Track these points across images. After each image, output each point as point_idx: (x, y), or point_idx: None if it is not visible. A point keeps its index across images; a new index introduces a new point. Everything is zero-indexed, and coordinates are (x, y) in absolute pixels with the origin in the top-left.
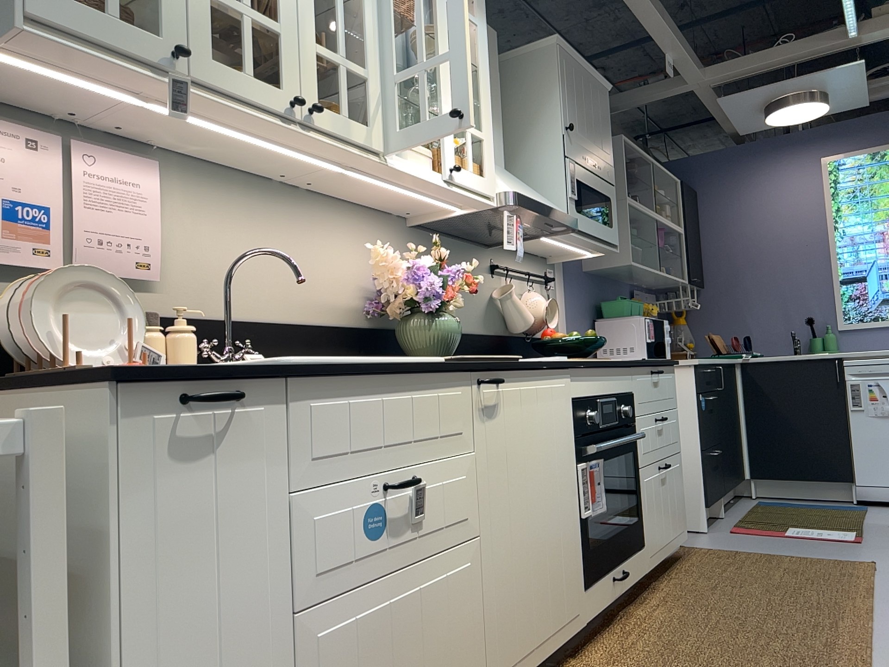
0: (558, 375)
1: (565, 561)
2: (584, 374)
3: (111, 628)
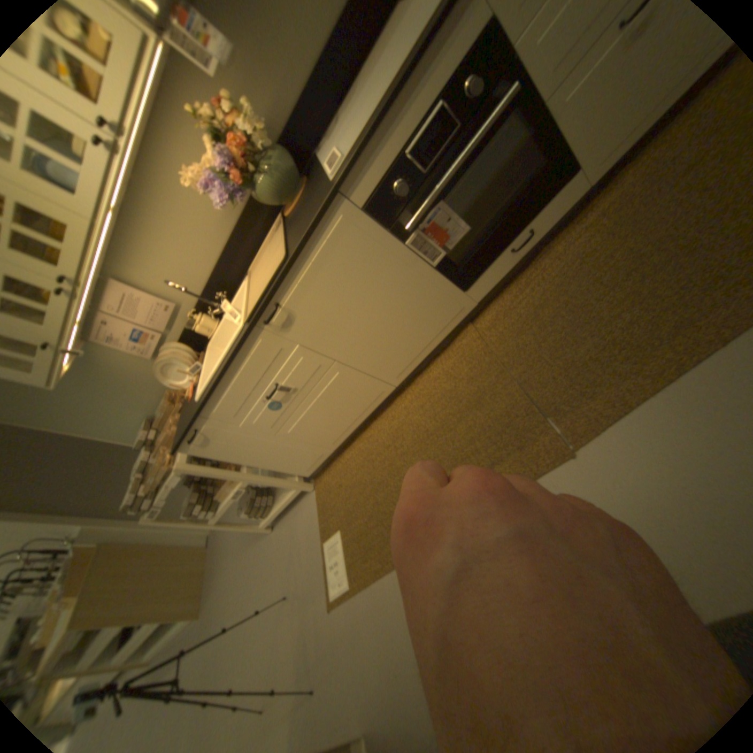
0: (327, 222)
1: (426, 303)
2: (363, 165)
3: (238, 460)
